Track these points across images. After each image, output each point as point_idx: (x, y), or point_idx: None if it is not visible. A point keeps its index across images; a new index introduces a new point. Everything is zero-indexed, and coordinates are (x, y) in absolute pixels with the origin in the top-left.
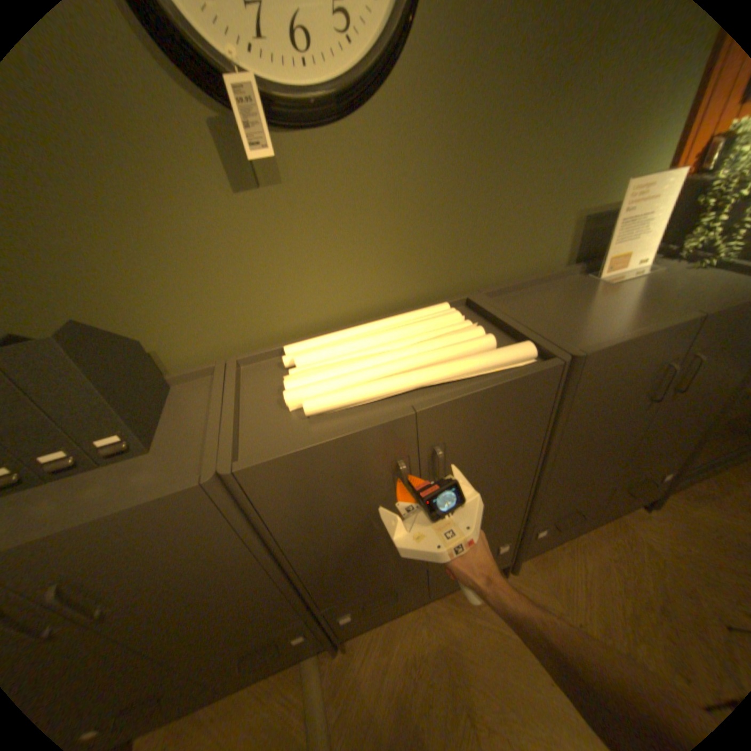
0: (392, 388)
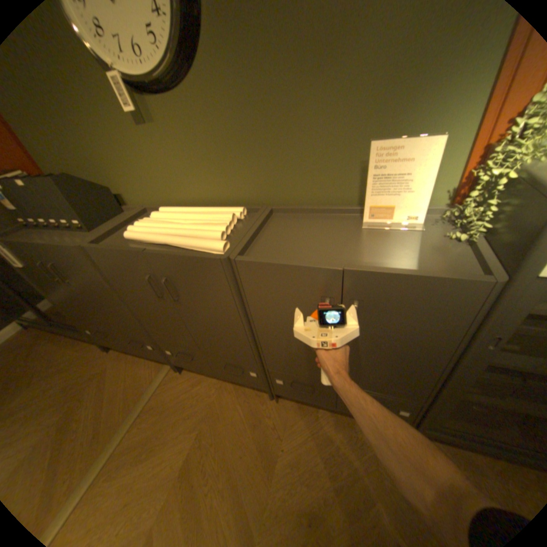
0: (153, 240)
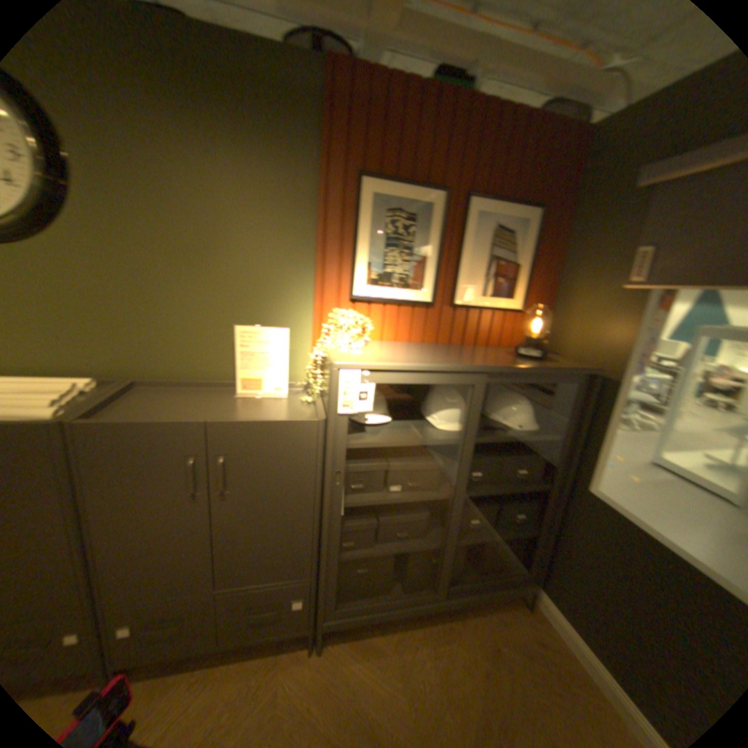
0: None
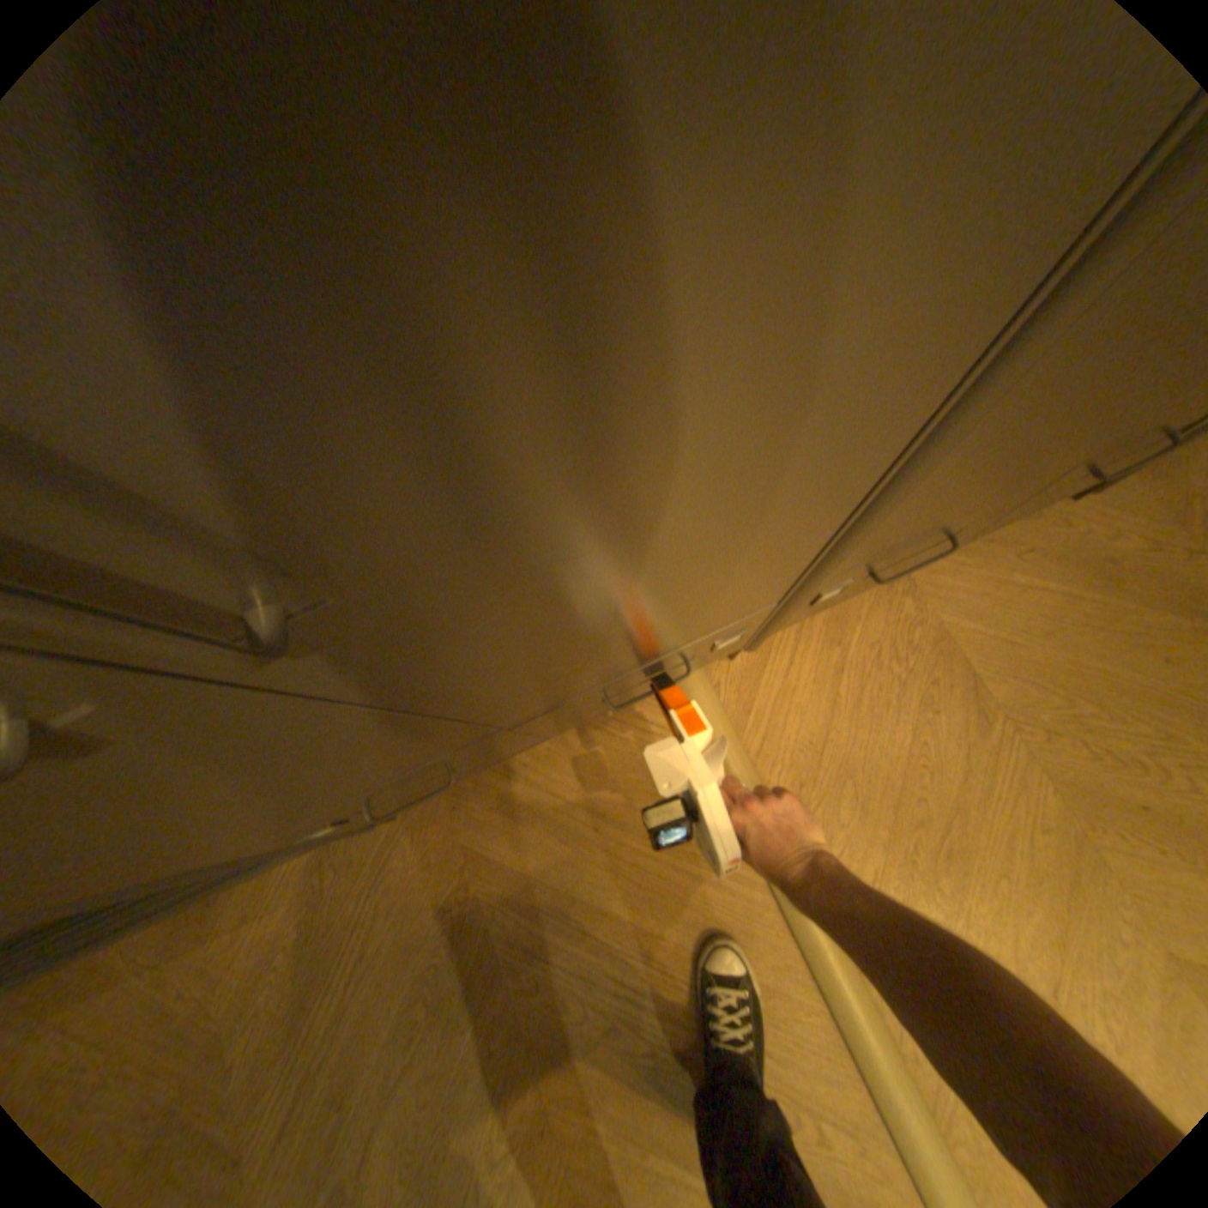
0: None
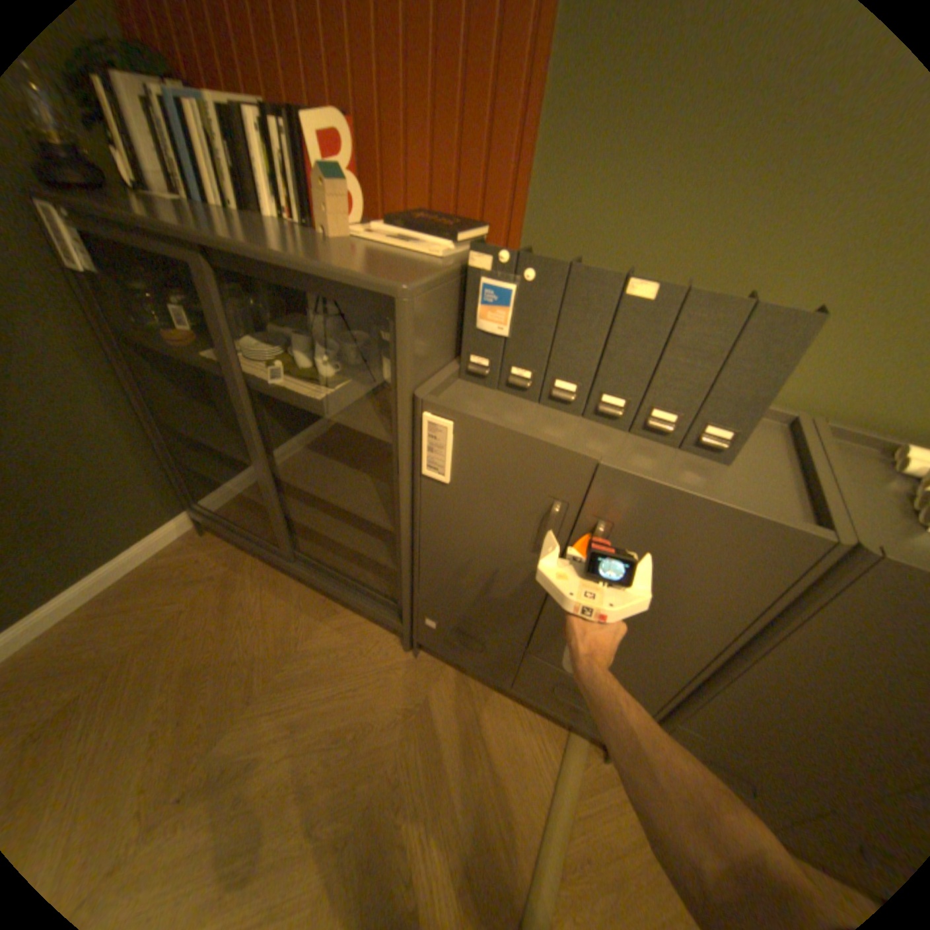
0: None
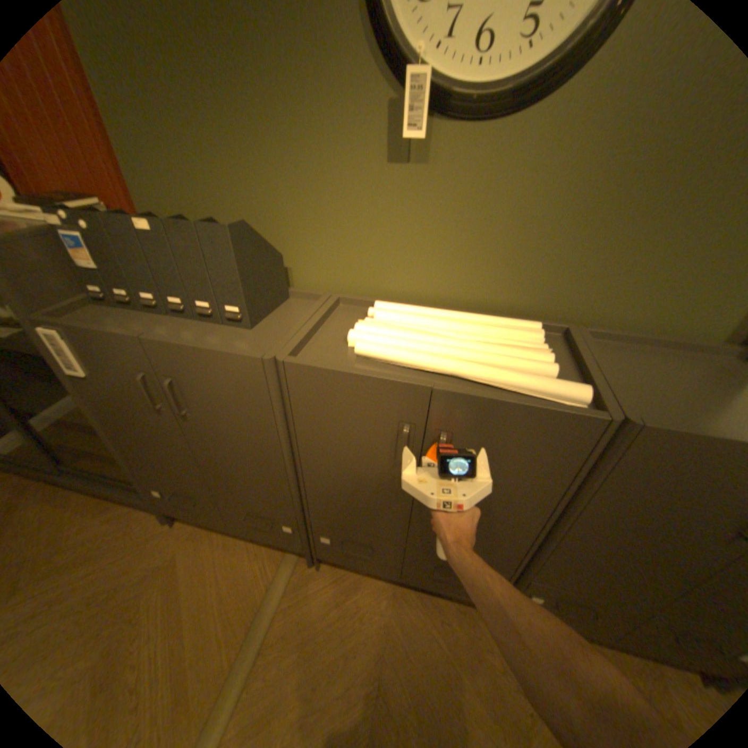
0: (430, 364)
